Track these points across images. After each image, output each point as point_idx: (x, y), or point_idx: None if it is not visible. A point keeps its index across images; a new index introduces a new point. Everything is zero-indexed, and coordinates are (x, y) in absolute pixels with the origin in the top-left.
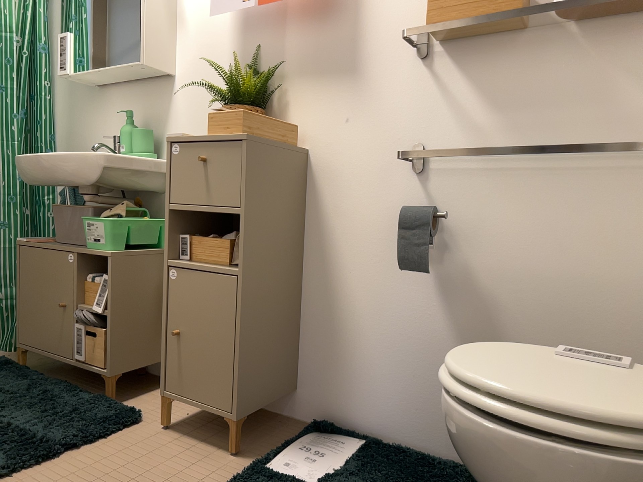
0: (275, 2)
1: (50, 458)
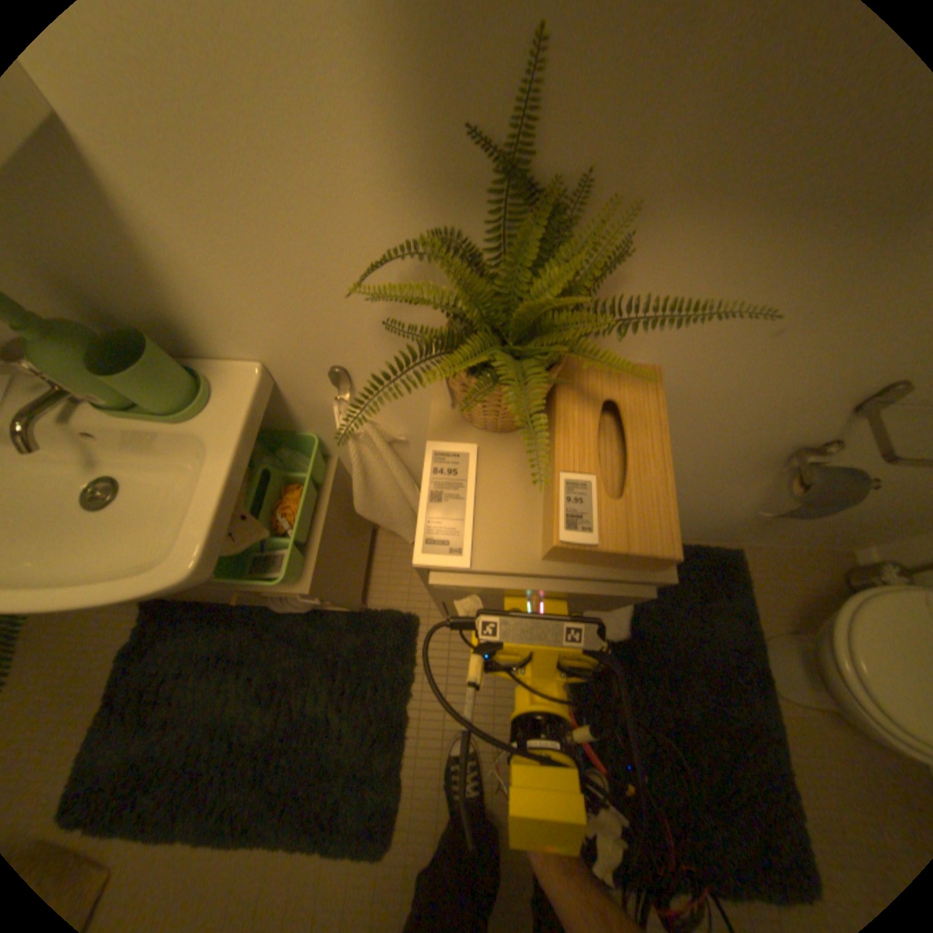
0: None
1: (407, 735)
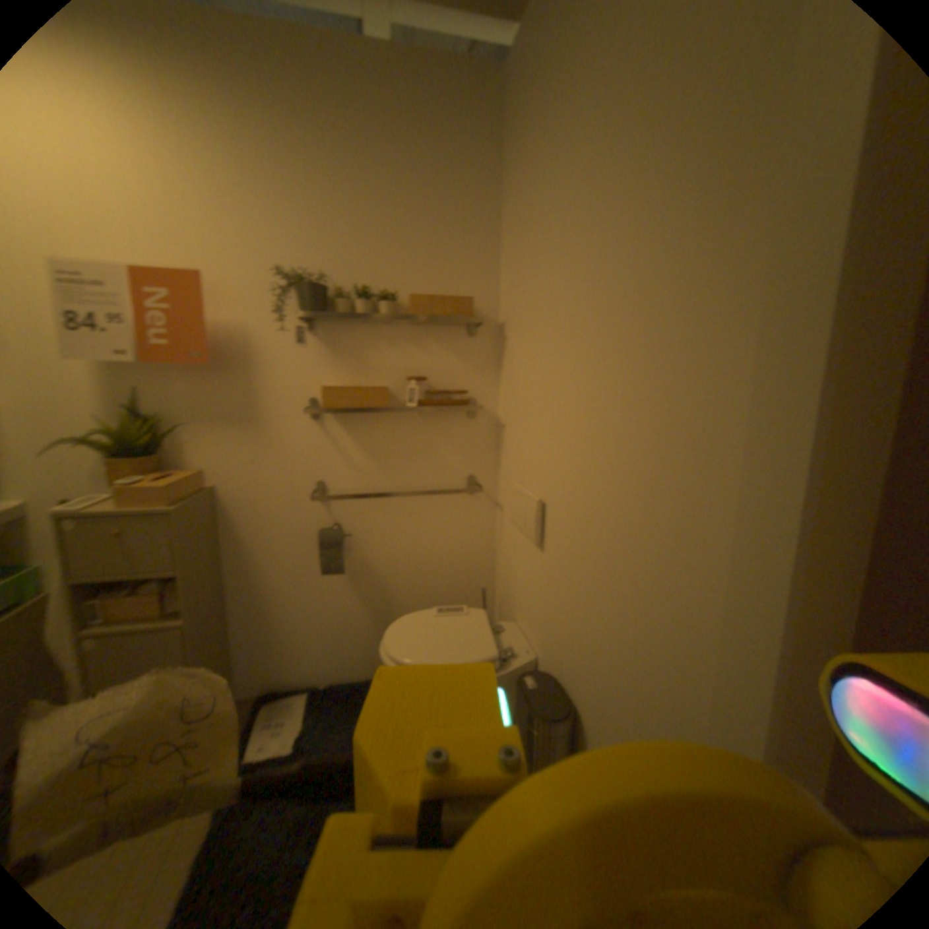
0: (158, 356)
1: None
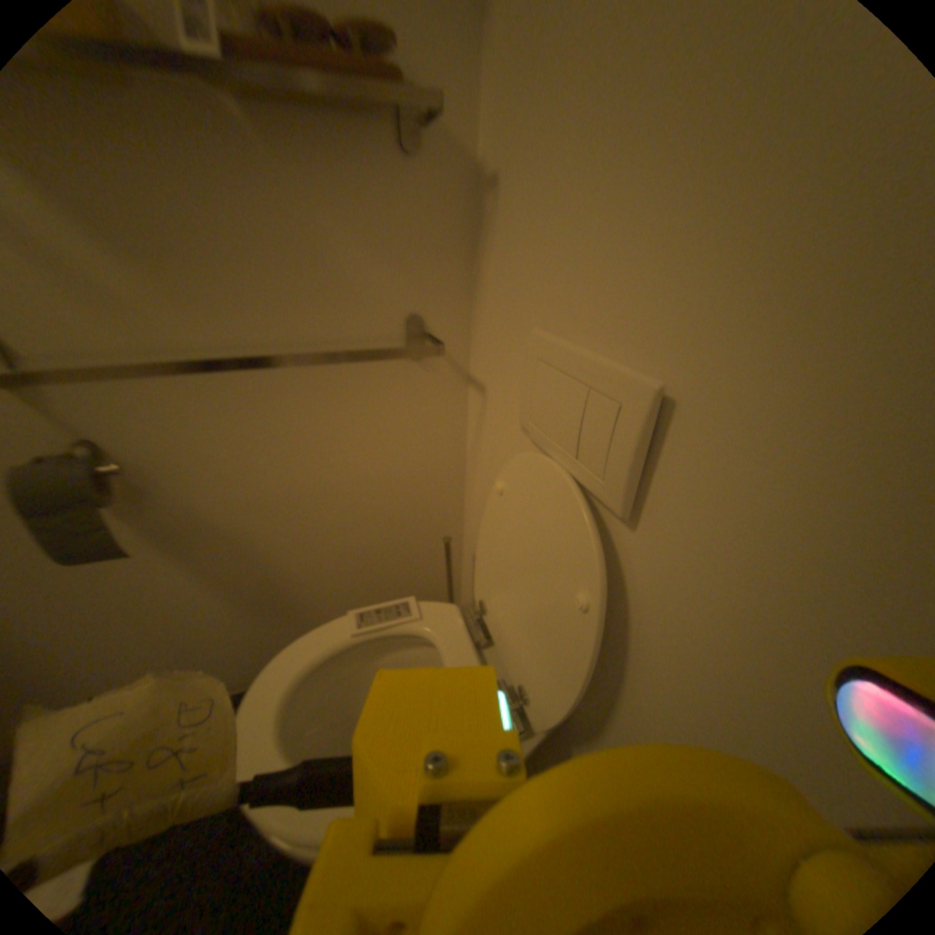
0: None
1: None
